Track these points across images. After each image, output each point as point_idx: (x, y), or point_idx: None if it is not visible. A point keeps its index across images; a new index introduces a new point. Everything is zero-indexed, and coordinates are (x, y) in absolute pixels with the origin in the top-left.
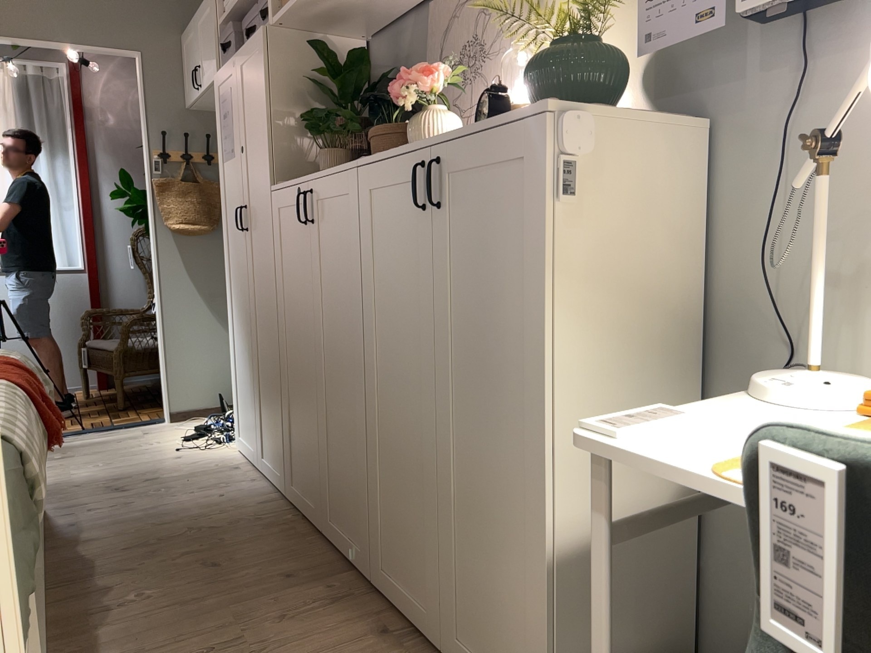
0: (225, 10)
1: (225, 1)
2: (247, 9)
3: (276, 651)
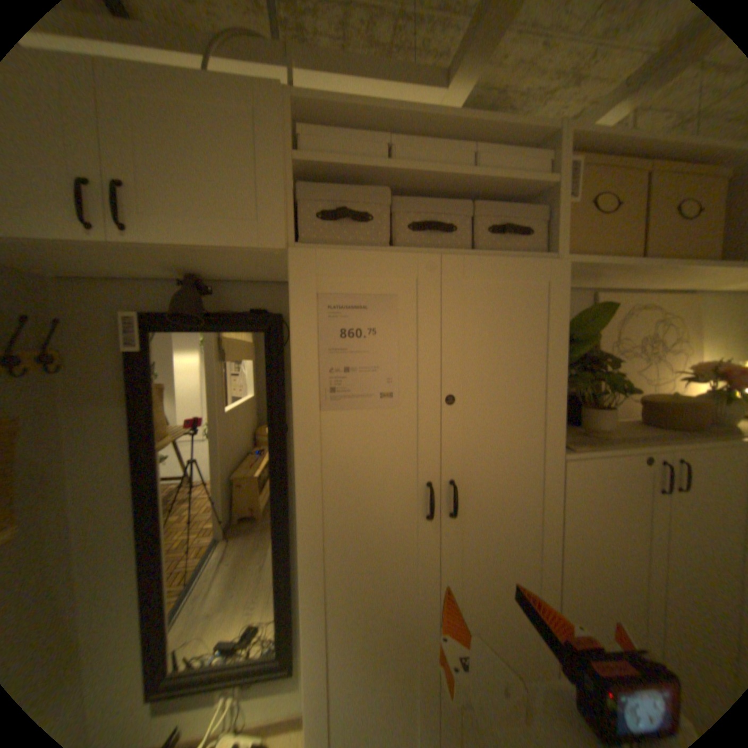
0: (301, 144)
1: (296, 125)
2: (382, 181)
3: None
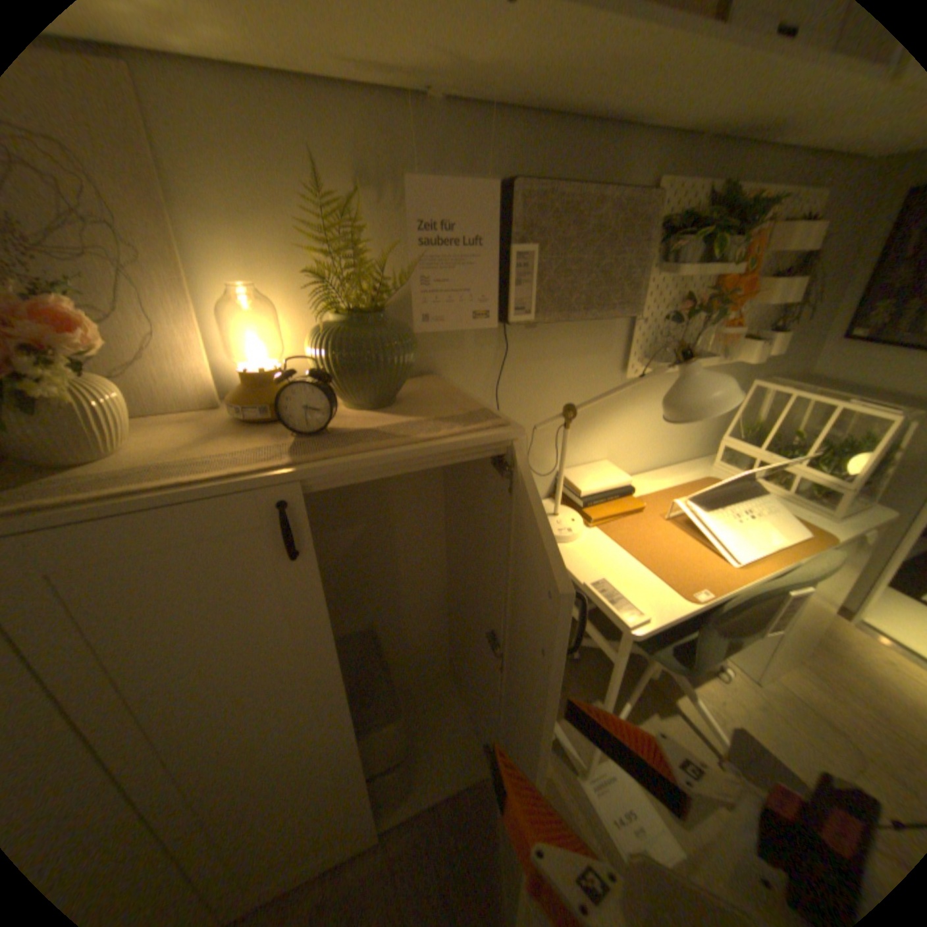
0: None
1: None
2: None
3: None
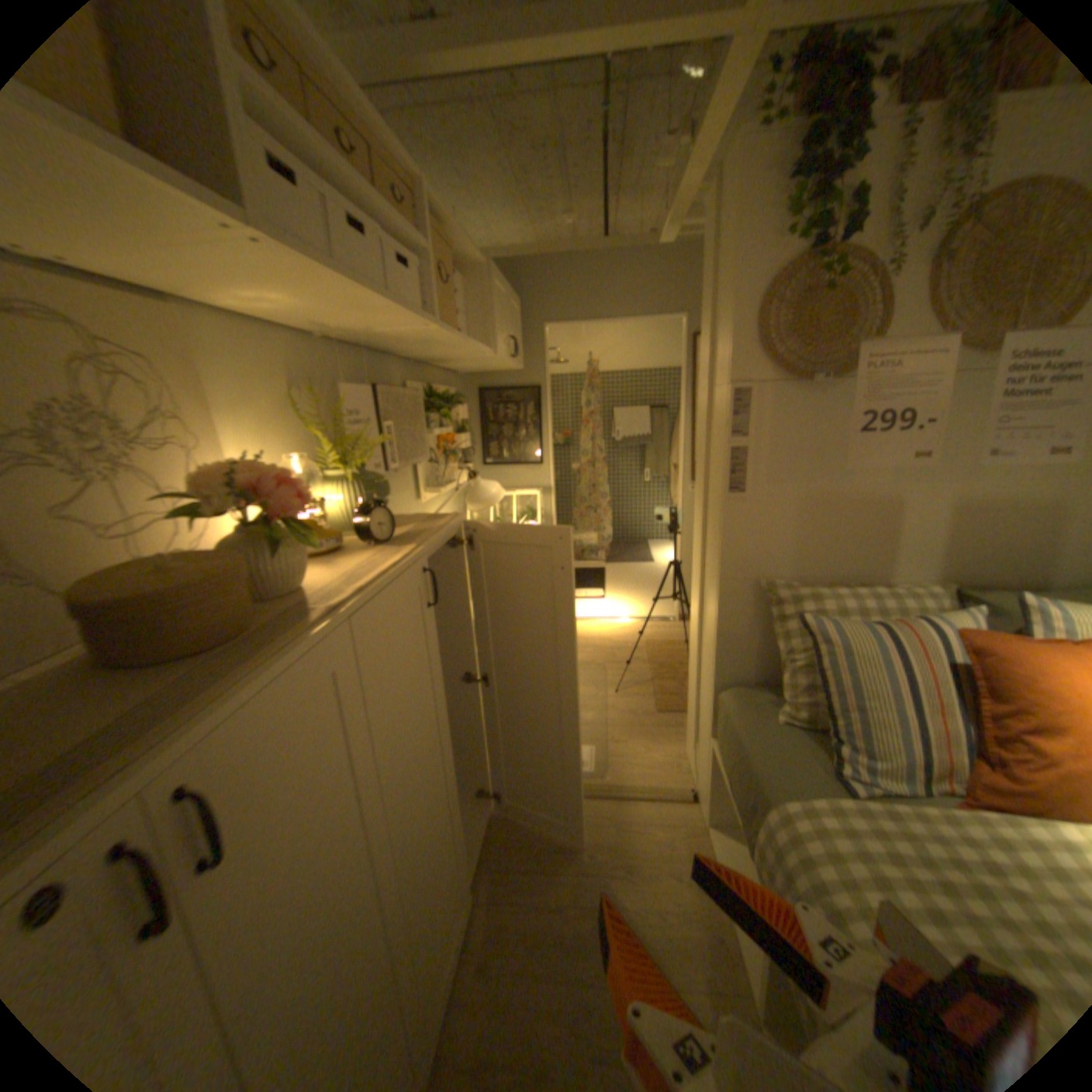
0: None
1: None
2: None
3: (561, 1016)
